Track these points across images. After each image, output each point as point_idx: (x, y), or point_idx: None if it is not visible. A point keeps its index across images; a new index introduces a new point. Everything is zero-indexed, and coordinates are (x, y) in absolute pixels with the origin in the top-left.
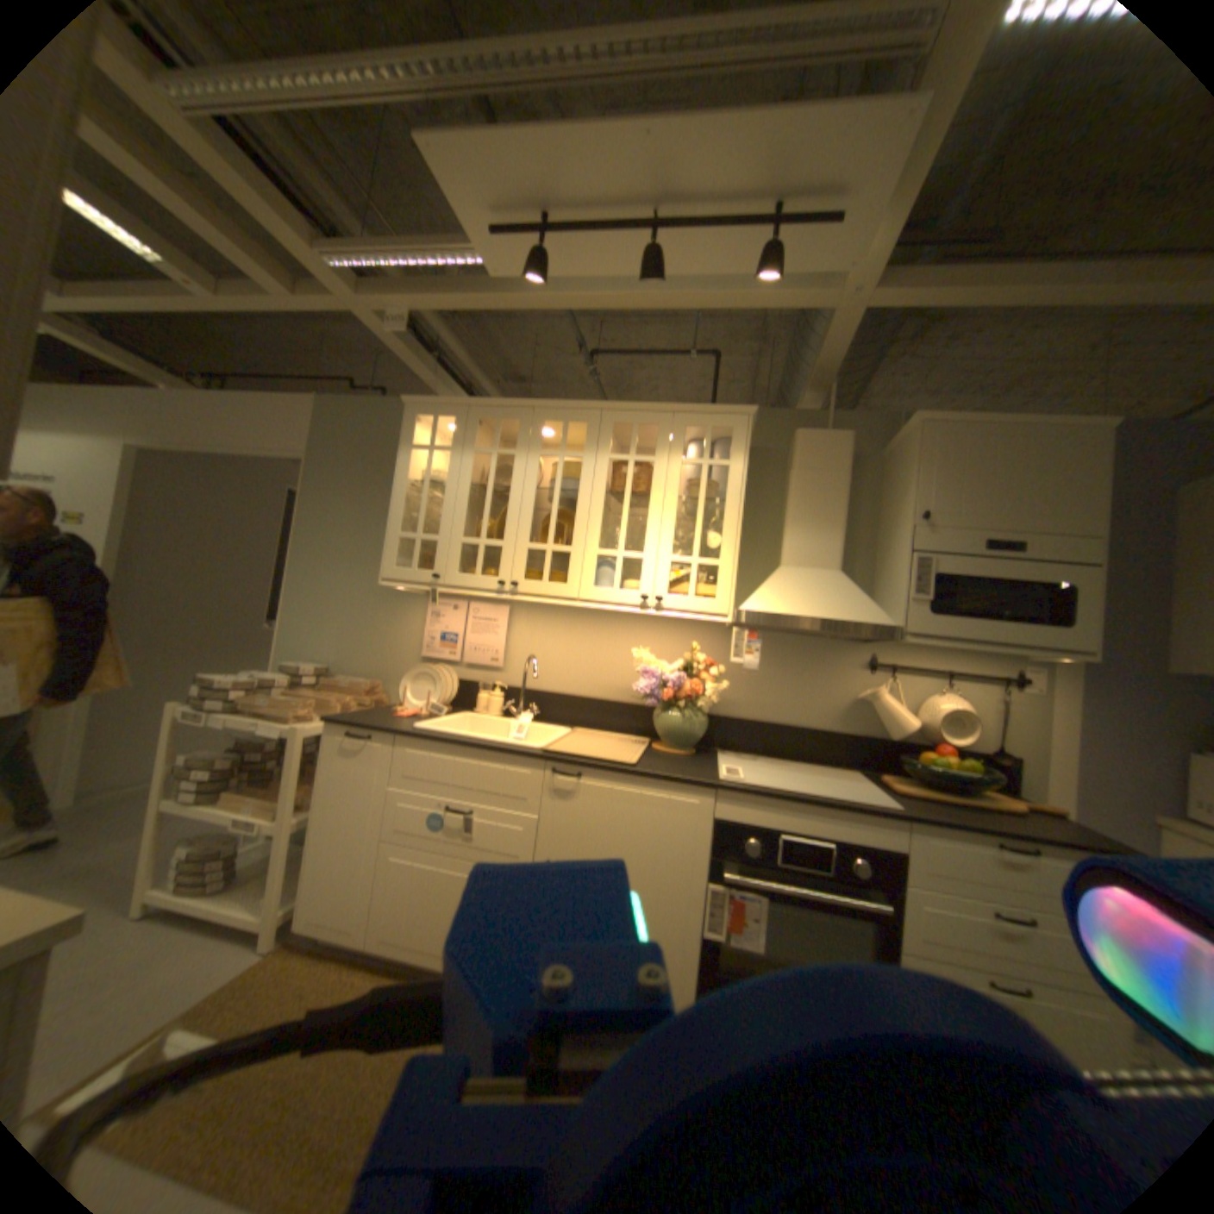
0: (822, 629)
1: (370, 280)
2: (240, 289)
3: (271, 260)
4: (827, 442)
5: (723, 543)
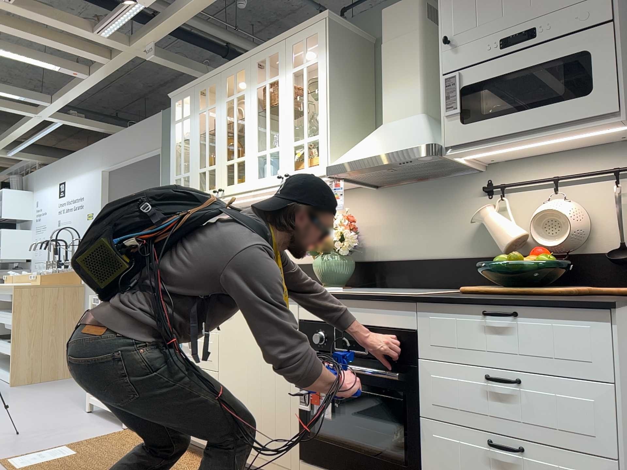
0: (376, 163)
1: (135, 36)
2: (98, 68)
3: (96, 47)
4: (400, 12)
5: (319, 121)
